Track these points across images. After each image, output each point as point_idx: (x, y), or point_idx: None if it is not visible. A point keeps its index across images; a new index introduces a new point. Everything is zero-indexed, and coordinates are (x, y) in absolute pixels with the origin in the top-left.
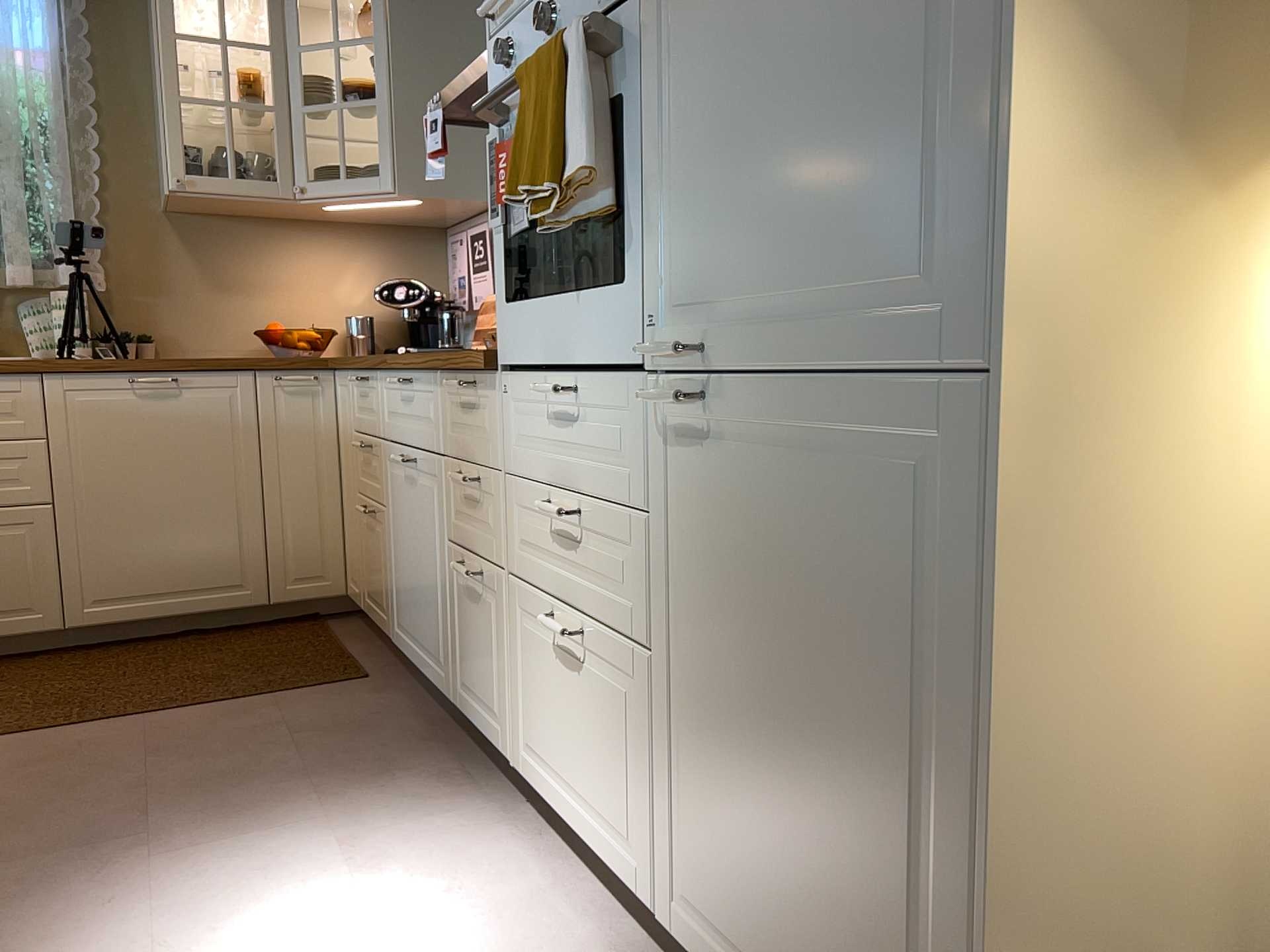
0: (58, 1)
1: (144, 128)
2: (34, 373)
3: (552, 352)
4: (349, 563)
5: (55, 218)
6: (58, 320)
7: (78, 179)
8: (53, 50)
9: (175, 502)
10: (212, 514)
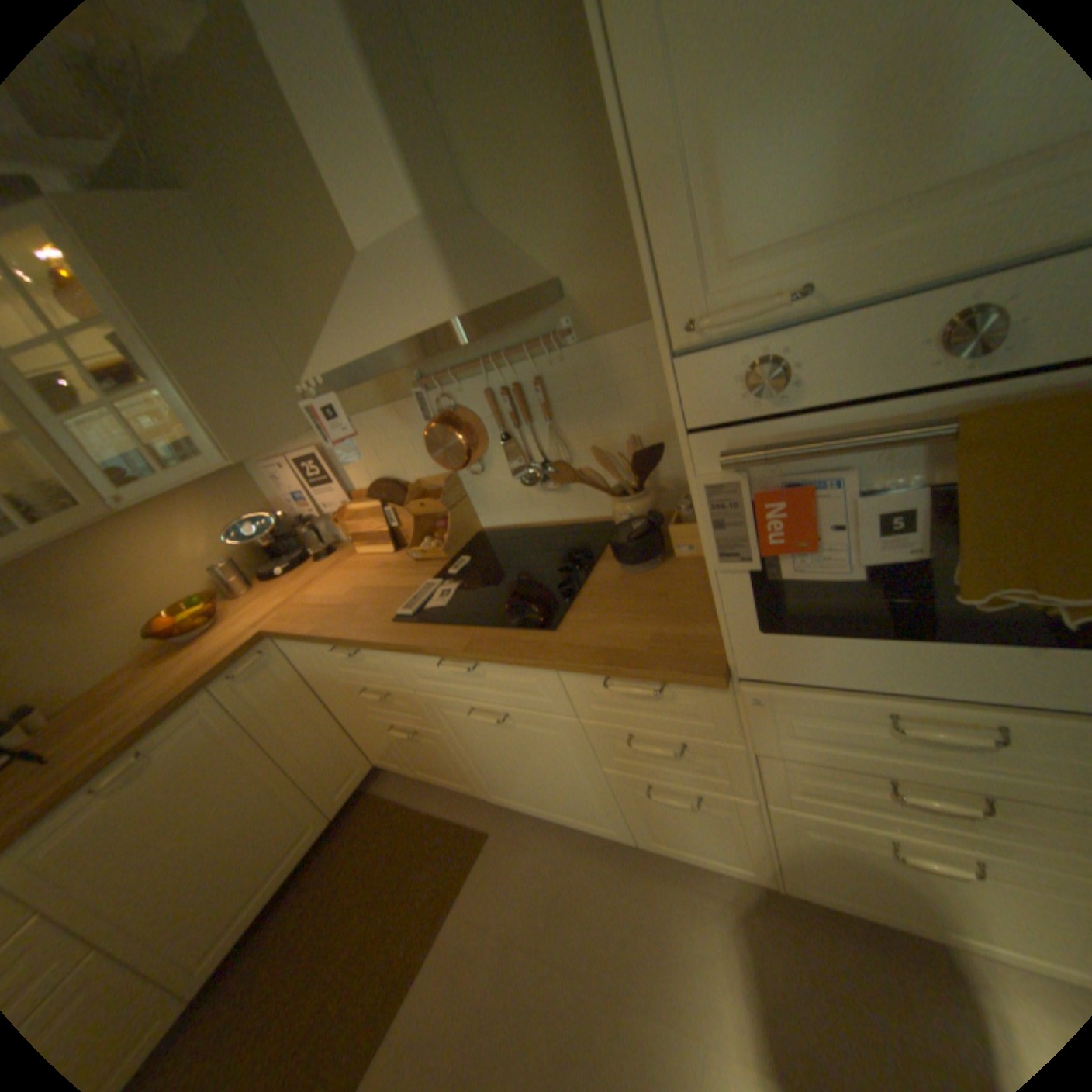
0: None
1: None
2: None
3: (915, 685)
4: (370, 751)
5: None
6: None
7: None
8: None
9: (212, 834)
10: (249, 812)
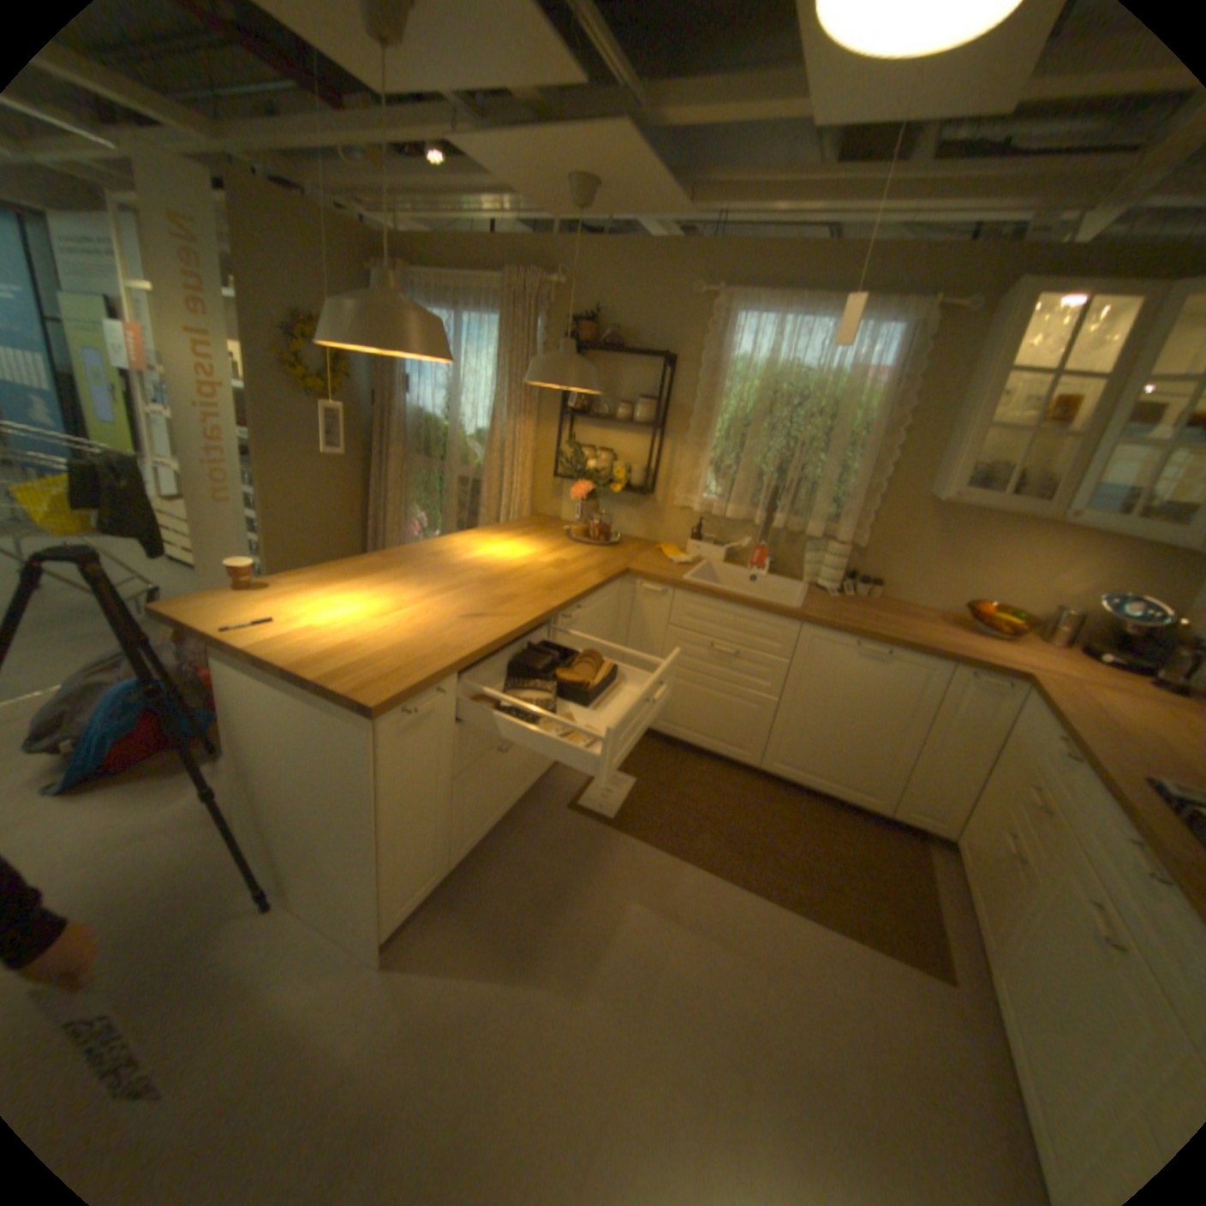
0: (915, 326)
1: (943, 427)
2: (799, 621)
3: None
4: (972, 832)
5: (851, 492)
6: (827, 561)
7: (877, 464)
8: (897, 368)
9: (856, 729)
10: (878, 747)
